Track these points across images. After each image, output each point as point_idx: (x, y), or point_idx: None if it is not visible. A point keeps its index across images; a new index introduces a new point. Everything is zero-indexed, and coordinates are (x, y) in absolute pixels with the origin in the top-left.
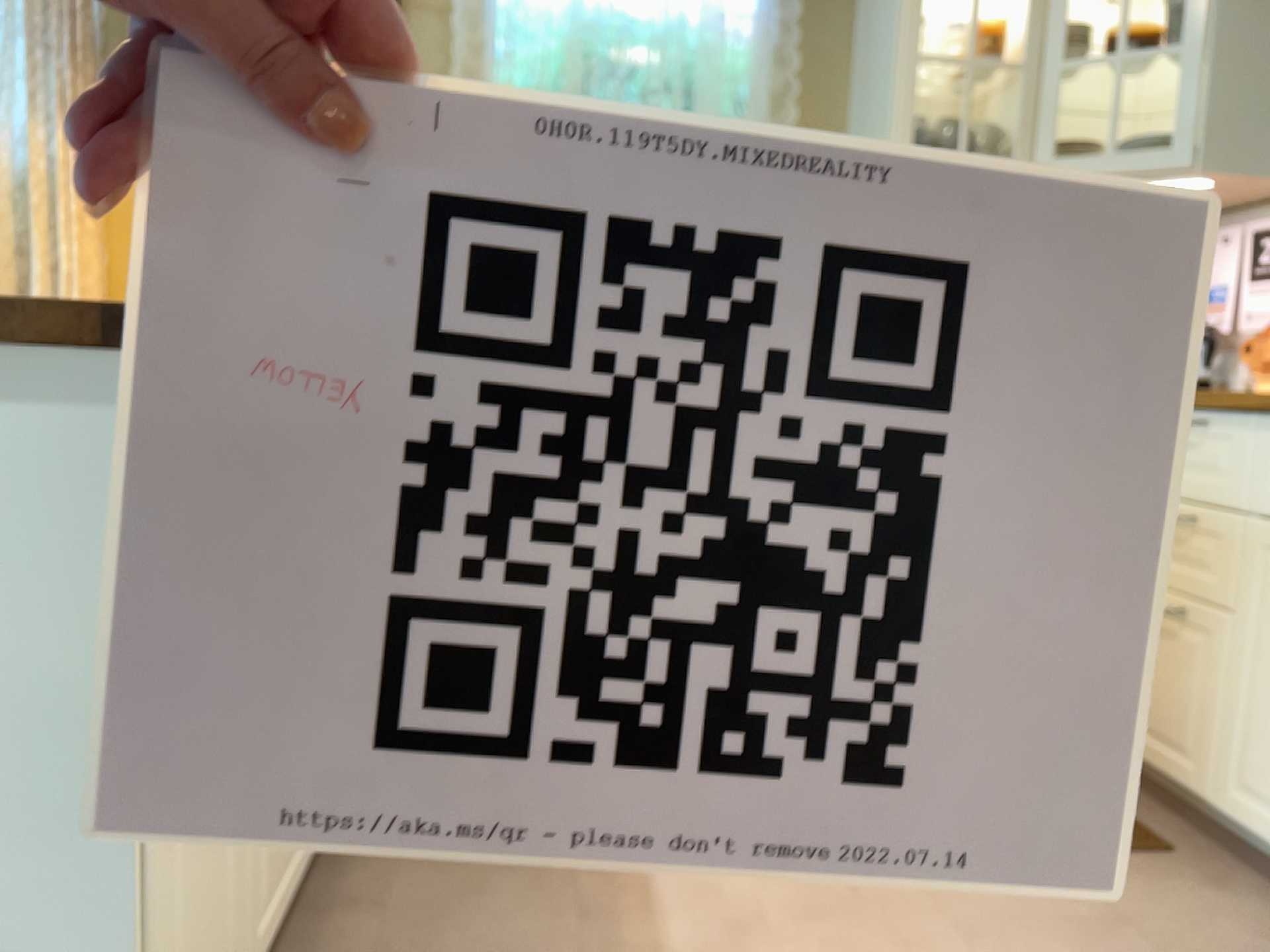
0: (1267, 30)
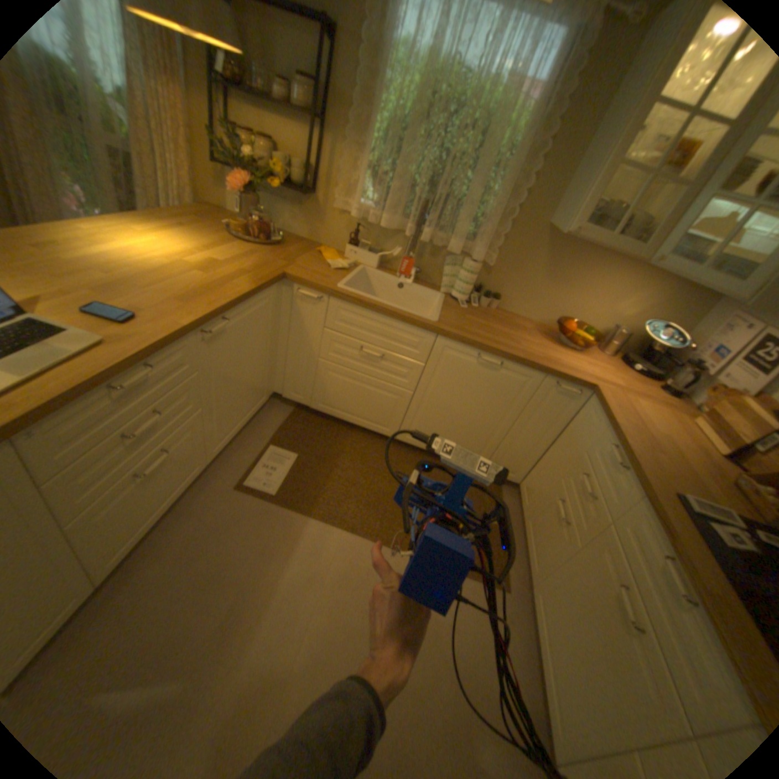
0: None
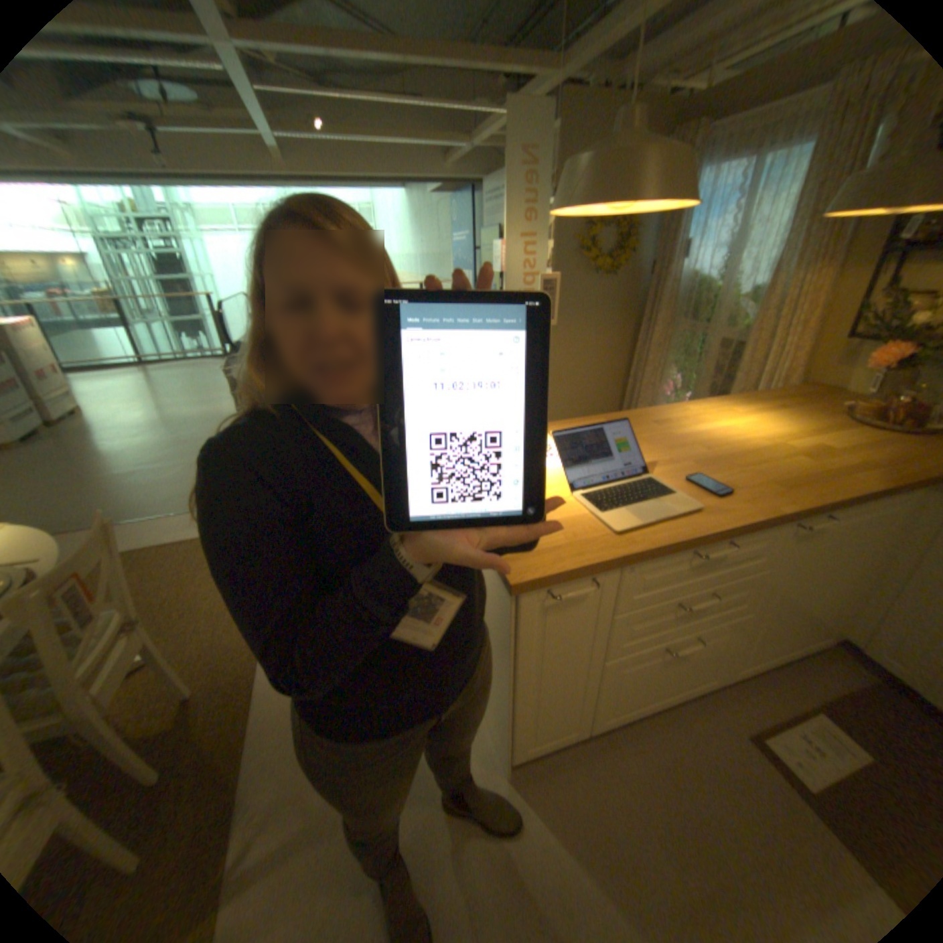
0: None
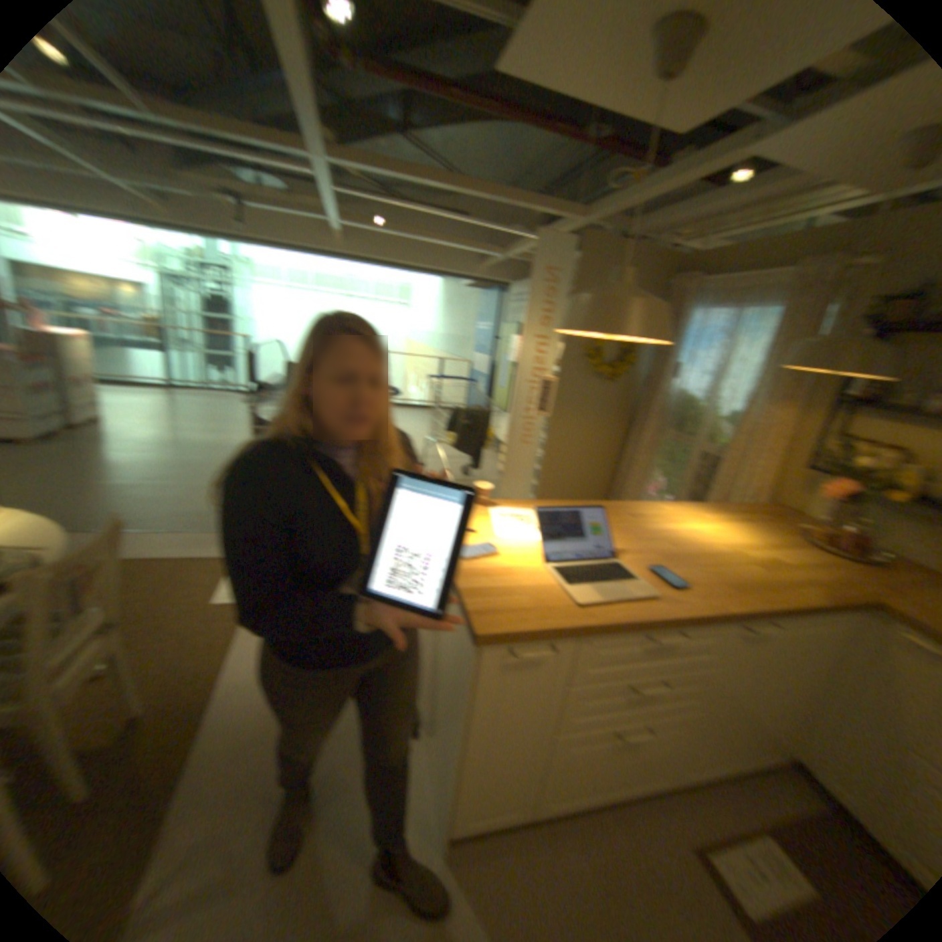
0: None
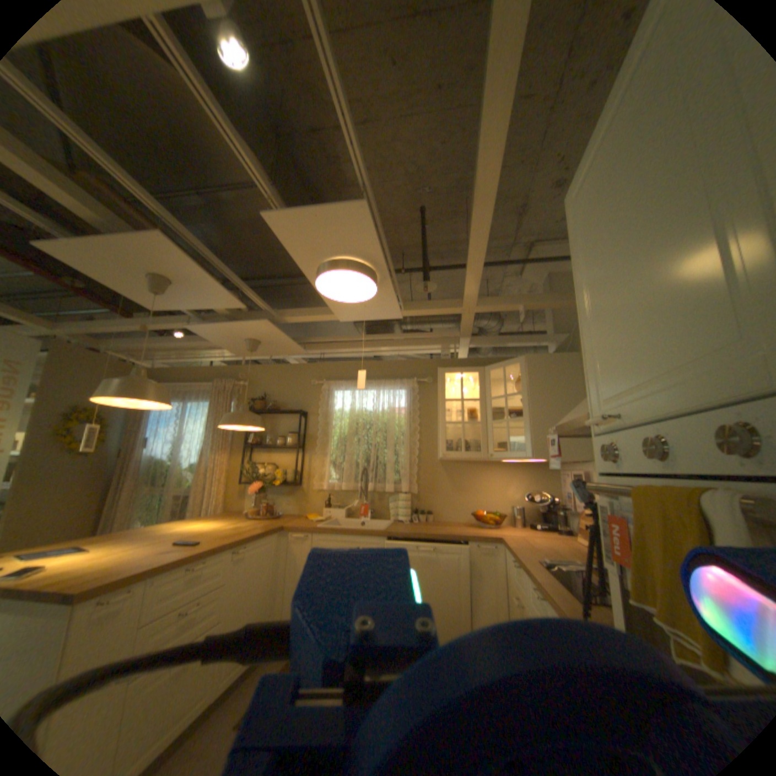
0: (548, 413)
